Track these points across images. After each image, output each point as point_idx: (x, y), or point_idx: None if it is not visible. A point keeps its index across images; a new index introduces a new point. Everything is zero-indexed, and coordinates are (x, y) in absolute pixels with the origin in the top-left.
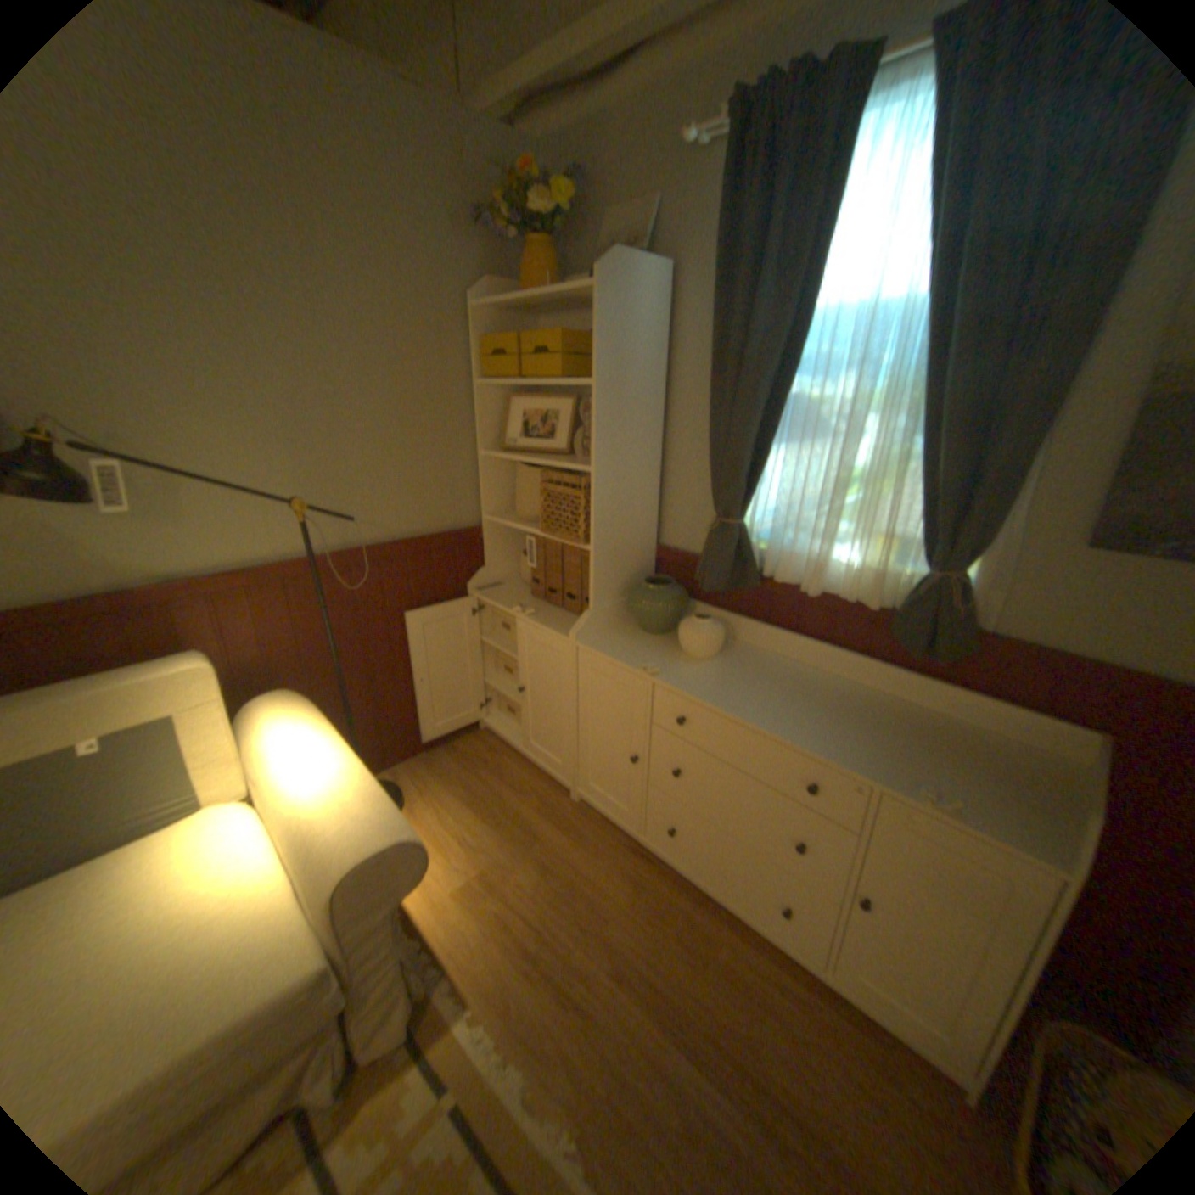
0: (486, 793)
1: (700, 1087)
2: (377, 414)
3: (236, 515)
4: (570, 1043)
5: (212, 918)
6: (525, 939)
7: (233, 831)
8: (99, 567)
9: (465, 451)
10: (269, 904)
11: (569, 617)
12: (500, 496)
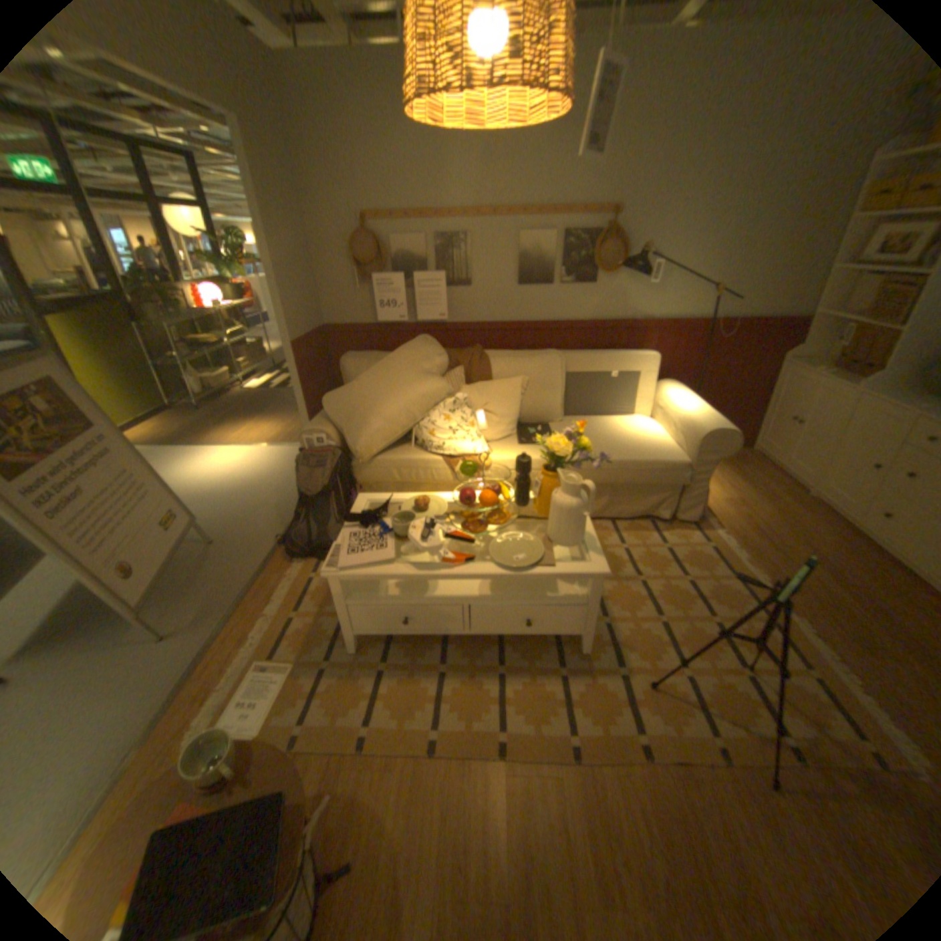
0: (750, 475)
1: (849, 603)
2: (774, 241)
3: (684, 293)
4: (776, 561)
5: (647, 439)
6: (760, 527)
7: (650, 421)
8: (629, 309)
9: (821, 266)
10: (667, 443)
11: (860, 380)
12: (835, 298)
